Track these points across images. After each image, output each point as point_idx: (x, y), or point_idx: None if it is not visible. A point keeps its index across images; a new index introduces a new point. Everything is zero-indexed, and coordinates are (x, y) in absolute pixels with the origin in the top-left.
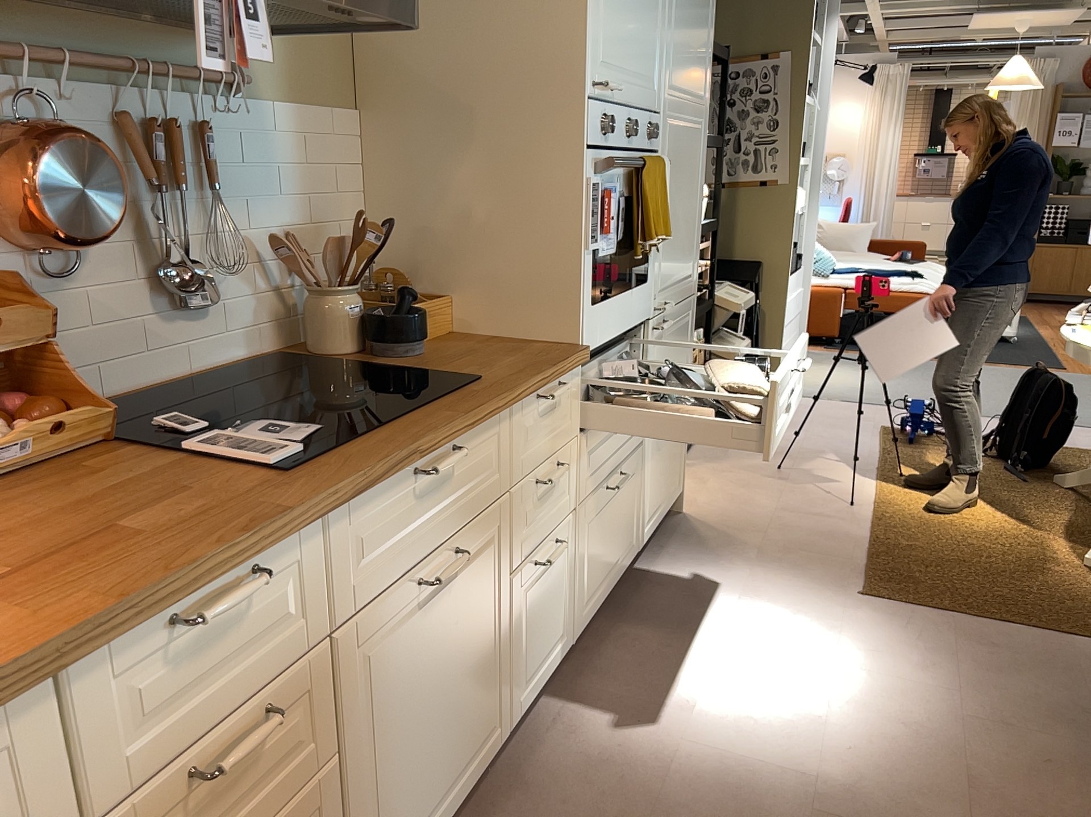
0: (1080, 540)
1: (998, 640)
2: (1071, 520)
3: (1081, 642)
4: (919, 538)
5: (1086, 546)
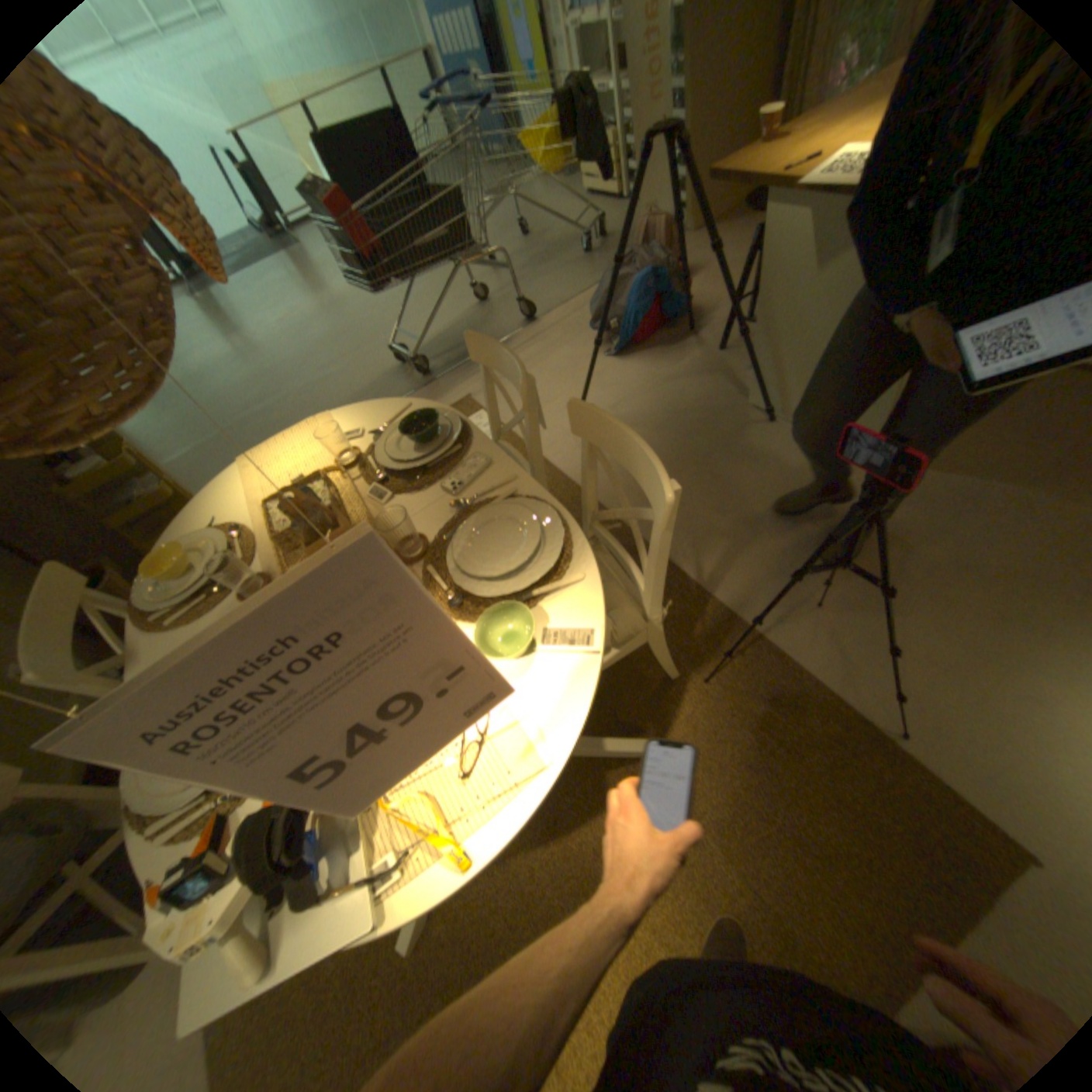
0: (584, 797)
1: (897, 700)
2: (528, 842)
3: (804, 664)
4: (801, 942)
5: (594, 783)
